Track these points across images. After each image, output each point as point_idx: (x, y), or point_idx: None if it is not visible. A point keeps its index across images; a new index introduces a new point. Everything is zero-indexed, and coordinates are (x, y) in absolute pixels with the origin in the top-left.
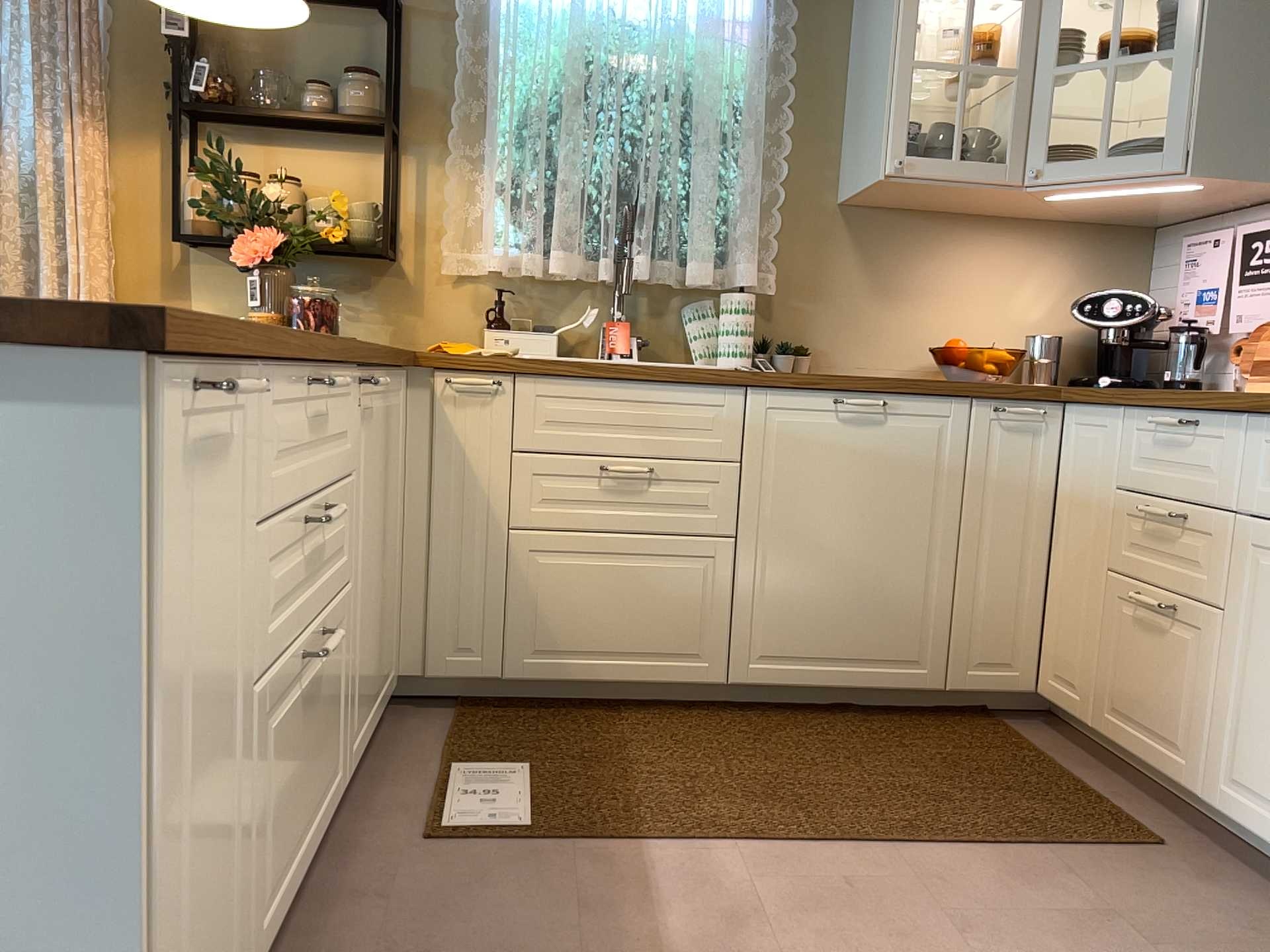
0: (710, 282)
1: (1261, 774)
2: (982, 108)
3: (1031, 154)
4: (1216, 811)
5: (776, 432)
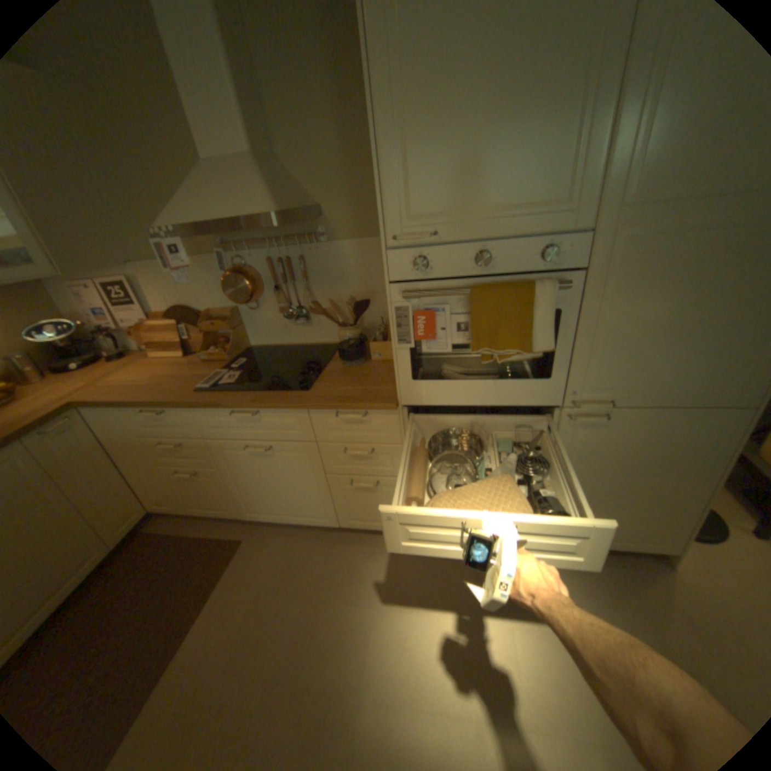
0: None
1: (256, 507)
2: None
3: None
4: (247, 520)
5: None
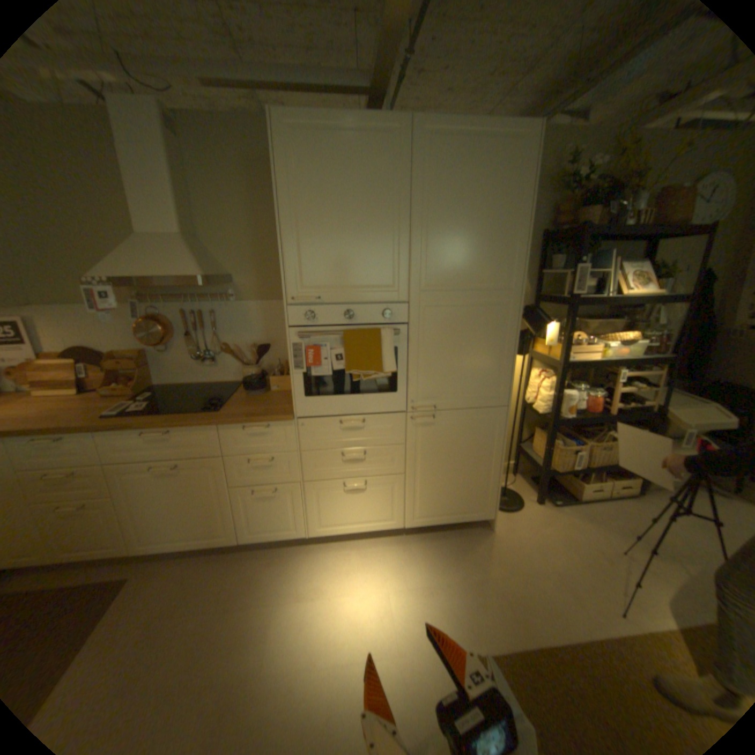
0: None
1: (151, 537)
2: None
3: None
4: (136, 556)
5: None
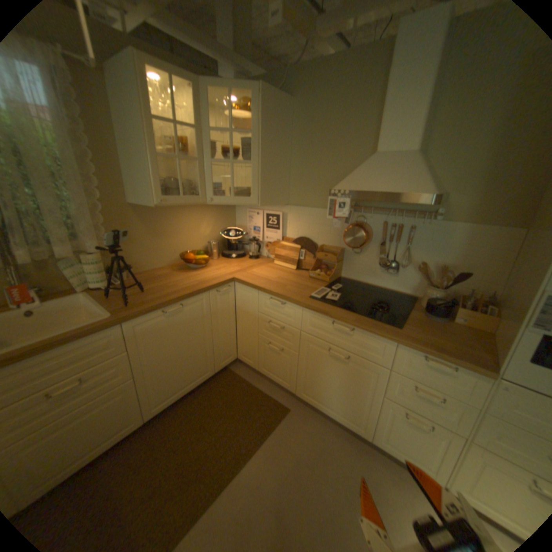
0: (70, 250)
1: (312, 393)
2: (179, 164)
3: (207, 193)
4: (299, 398)
5: (139, 335)
